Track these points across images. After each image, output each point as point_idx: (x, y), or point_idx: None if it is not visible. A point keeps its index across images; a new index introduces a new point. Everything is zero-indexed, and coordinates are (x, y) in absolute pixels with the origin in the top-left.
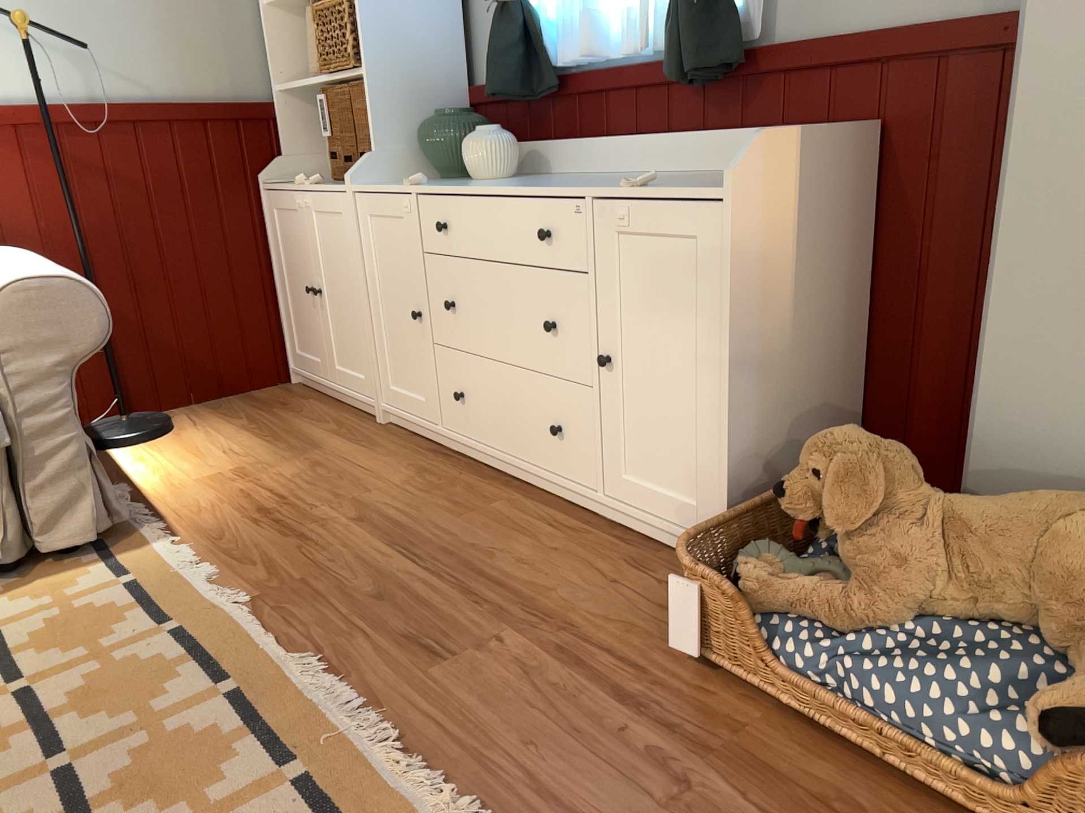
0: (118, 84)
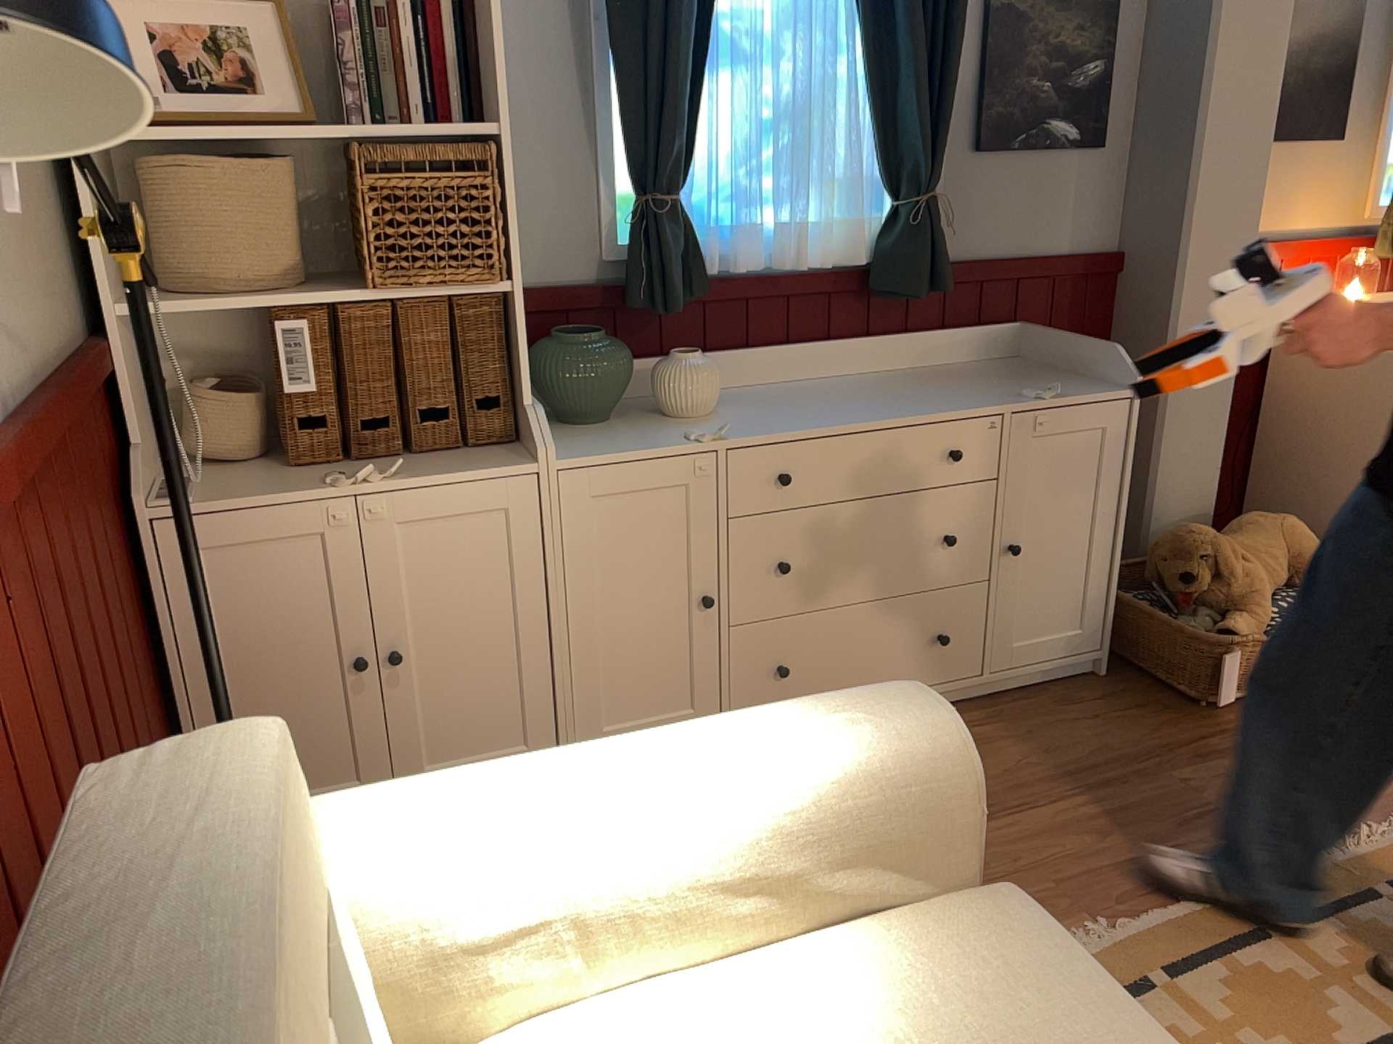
0: (0, 342)
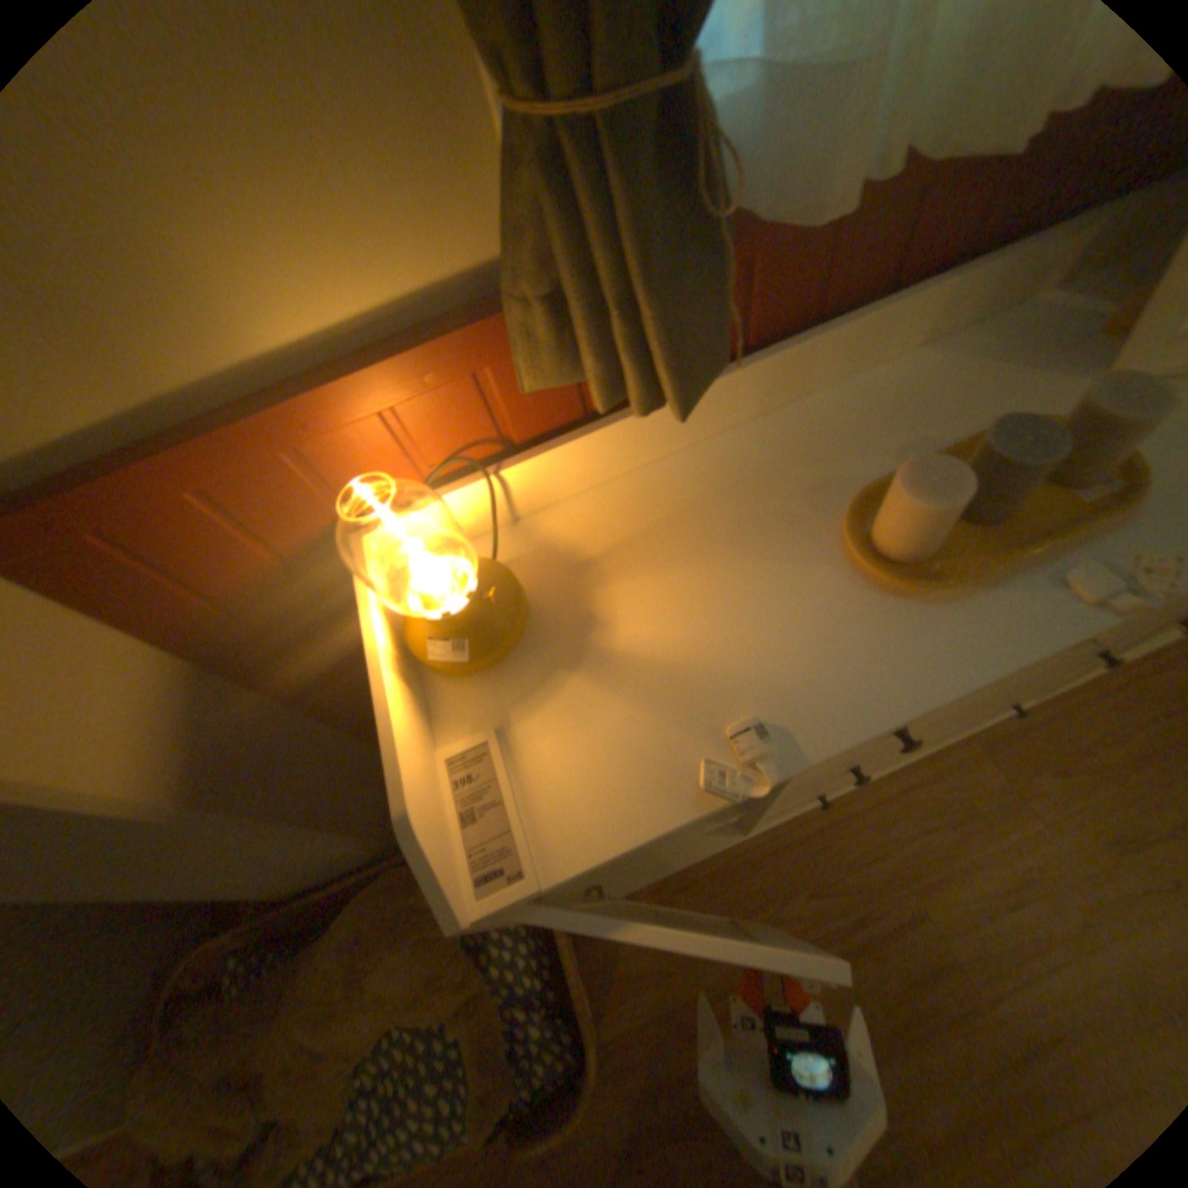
0: None
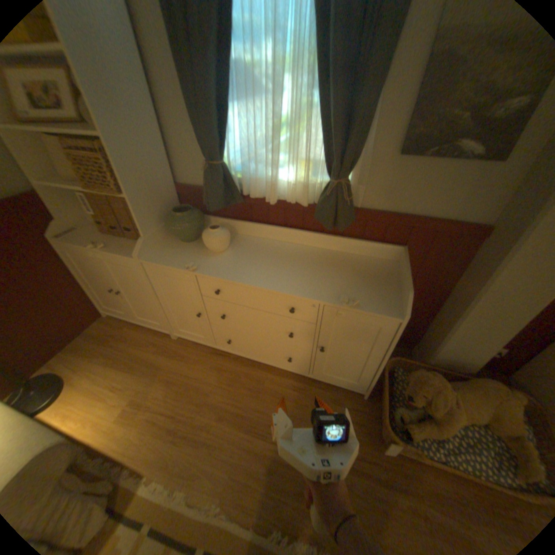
0: None
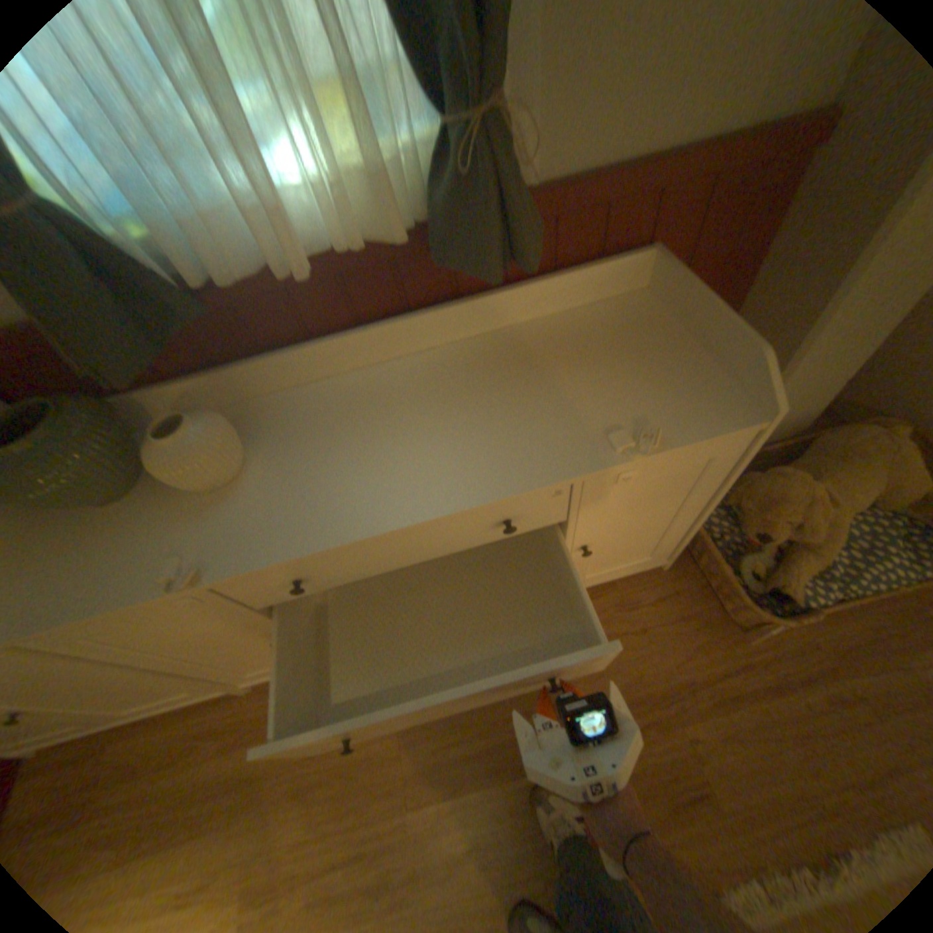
0: None
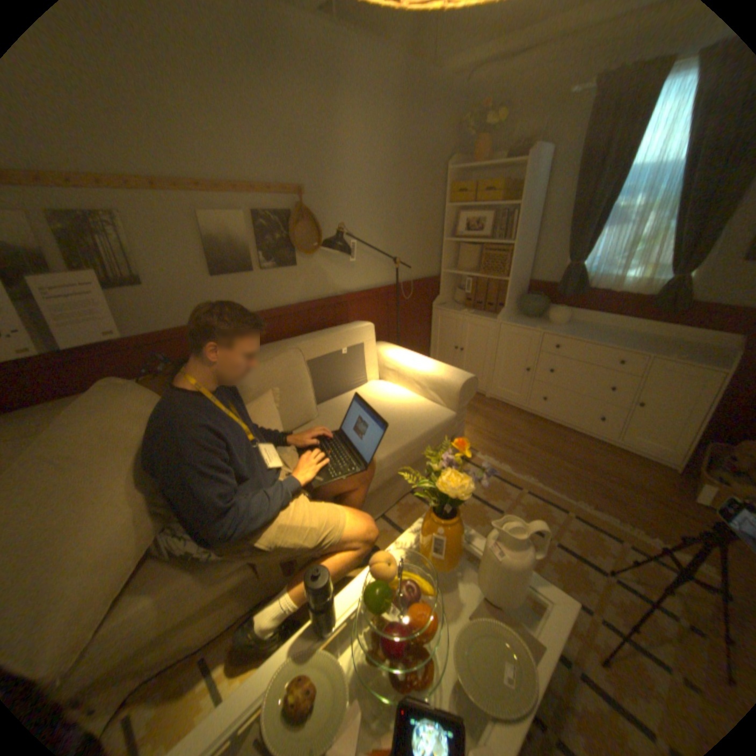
0: (402, 274)
